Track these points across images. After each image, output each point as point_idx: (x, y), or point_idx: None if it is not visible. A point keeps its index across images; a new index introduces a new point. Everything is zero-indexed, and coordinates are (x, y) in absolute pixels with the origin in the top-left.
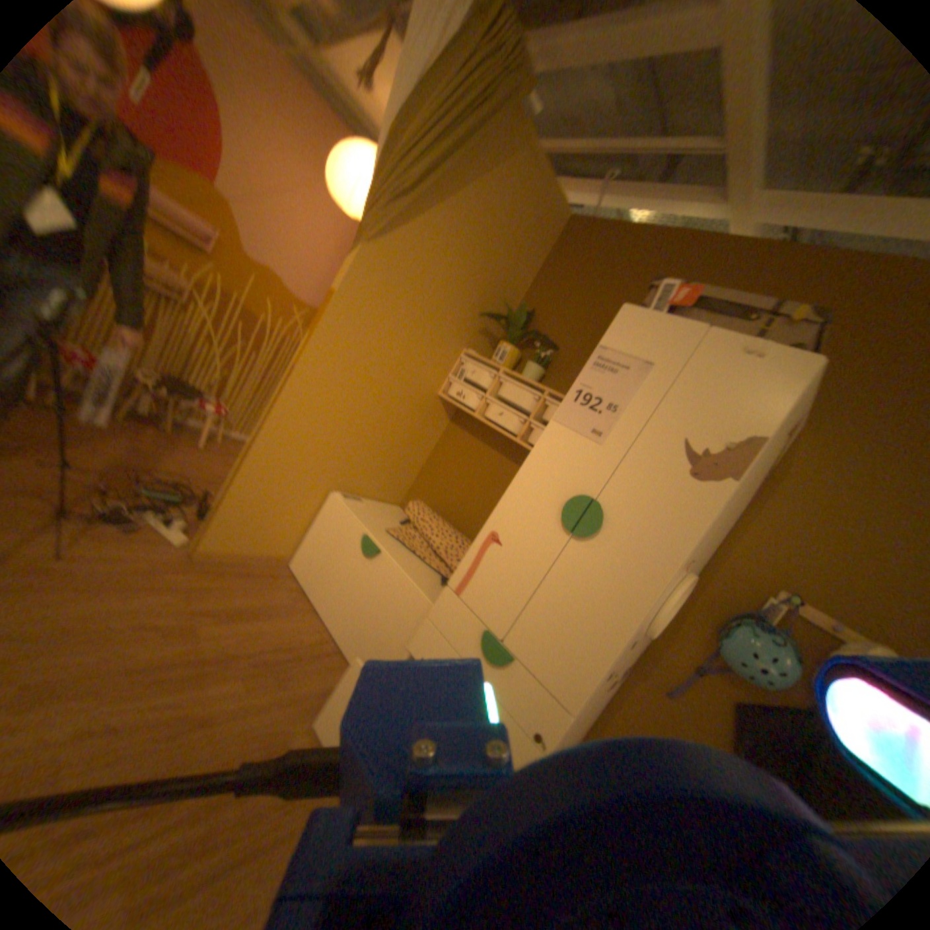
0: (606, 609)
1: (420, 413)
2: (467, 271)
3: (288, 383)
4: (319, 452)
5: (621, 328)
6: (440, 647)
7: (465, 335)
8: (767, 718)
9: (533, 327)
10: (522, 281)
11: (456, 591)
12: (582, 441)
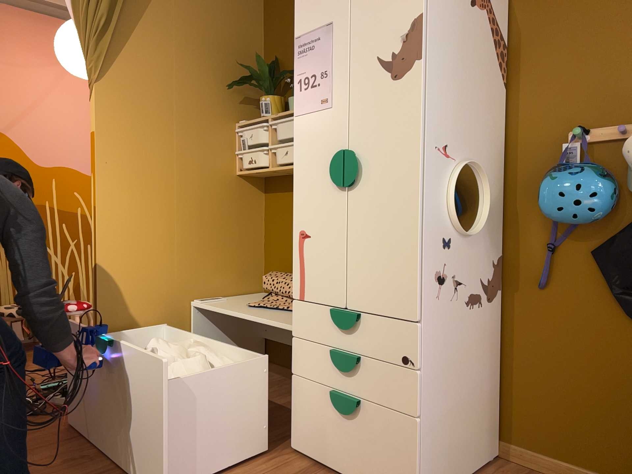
0: (396, 220)
1: (229, 195)
2: (197, 58)
3: (96, 220)
4: (155, 268)
5: (302, 14)
6: (311, 351)
7: (229, 110)
8: (615, 243)
9: (282, 69)
10: (253, 41)
11: (299, 297)
12: (319, 113)
